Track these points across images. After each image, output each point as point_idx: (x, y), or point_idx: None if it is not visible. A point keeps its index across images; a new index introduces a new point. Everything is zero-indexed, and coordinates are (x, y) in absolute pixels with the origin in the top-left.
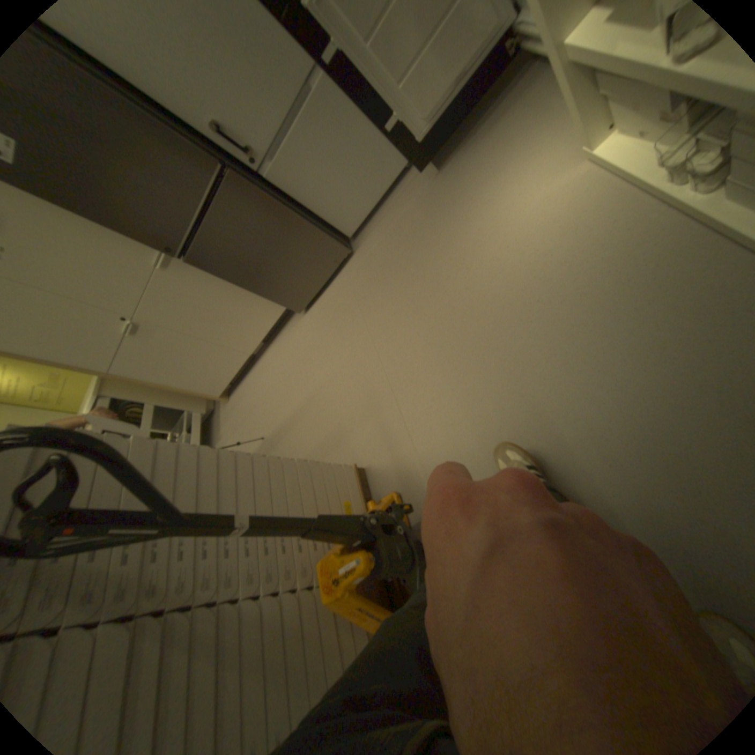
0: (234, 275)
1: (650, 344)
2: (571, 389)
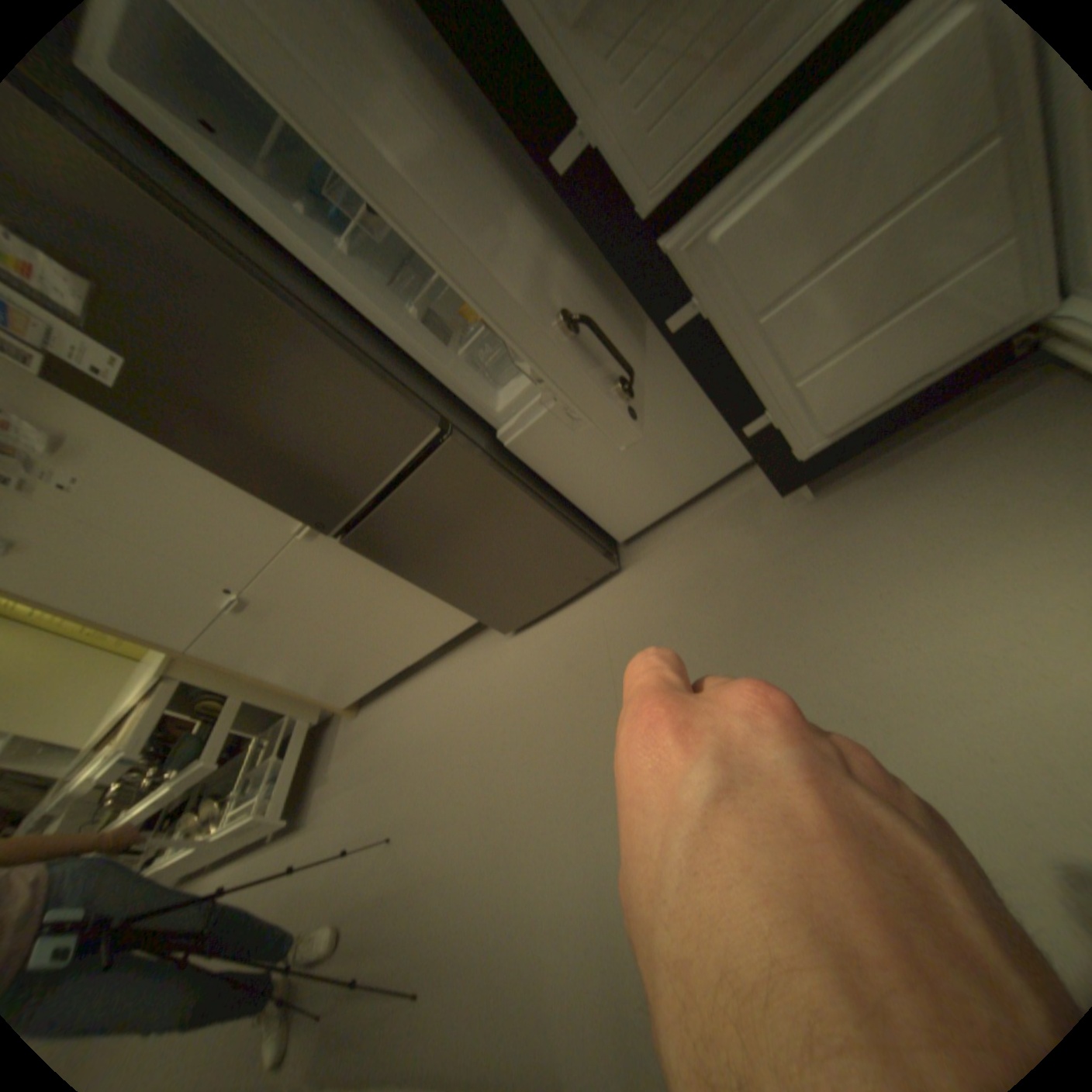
0: (415, 570)
1: None
2: None
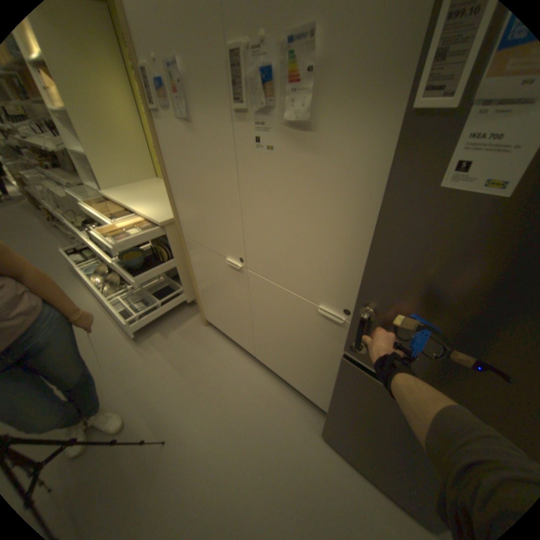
0: (345, 400)
1: None
2: None
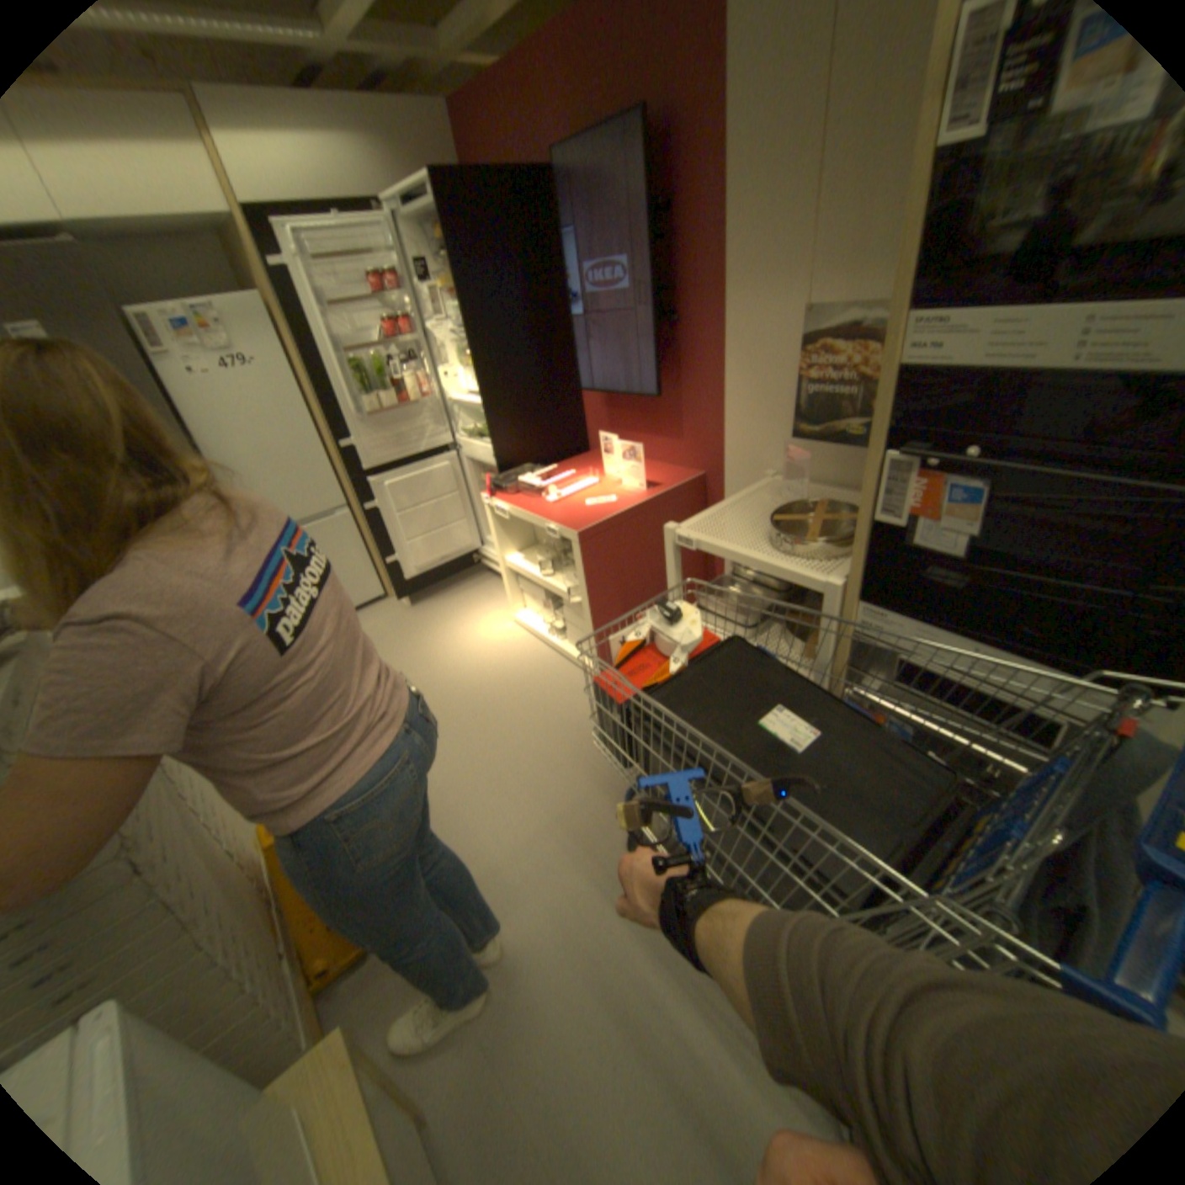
0: None
1: (538, 707)
2: (496, 733)
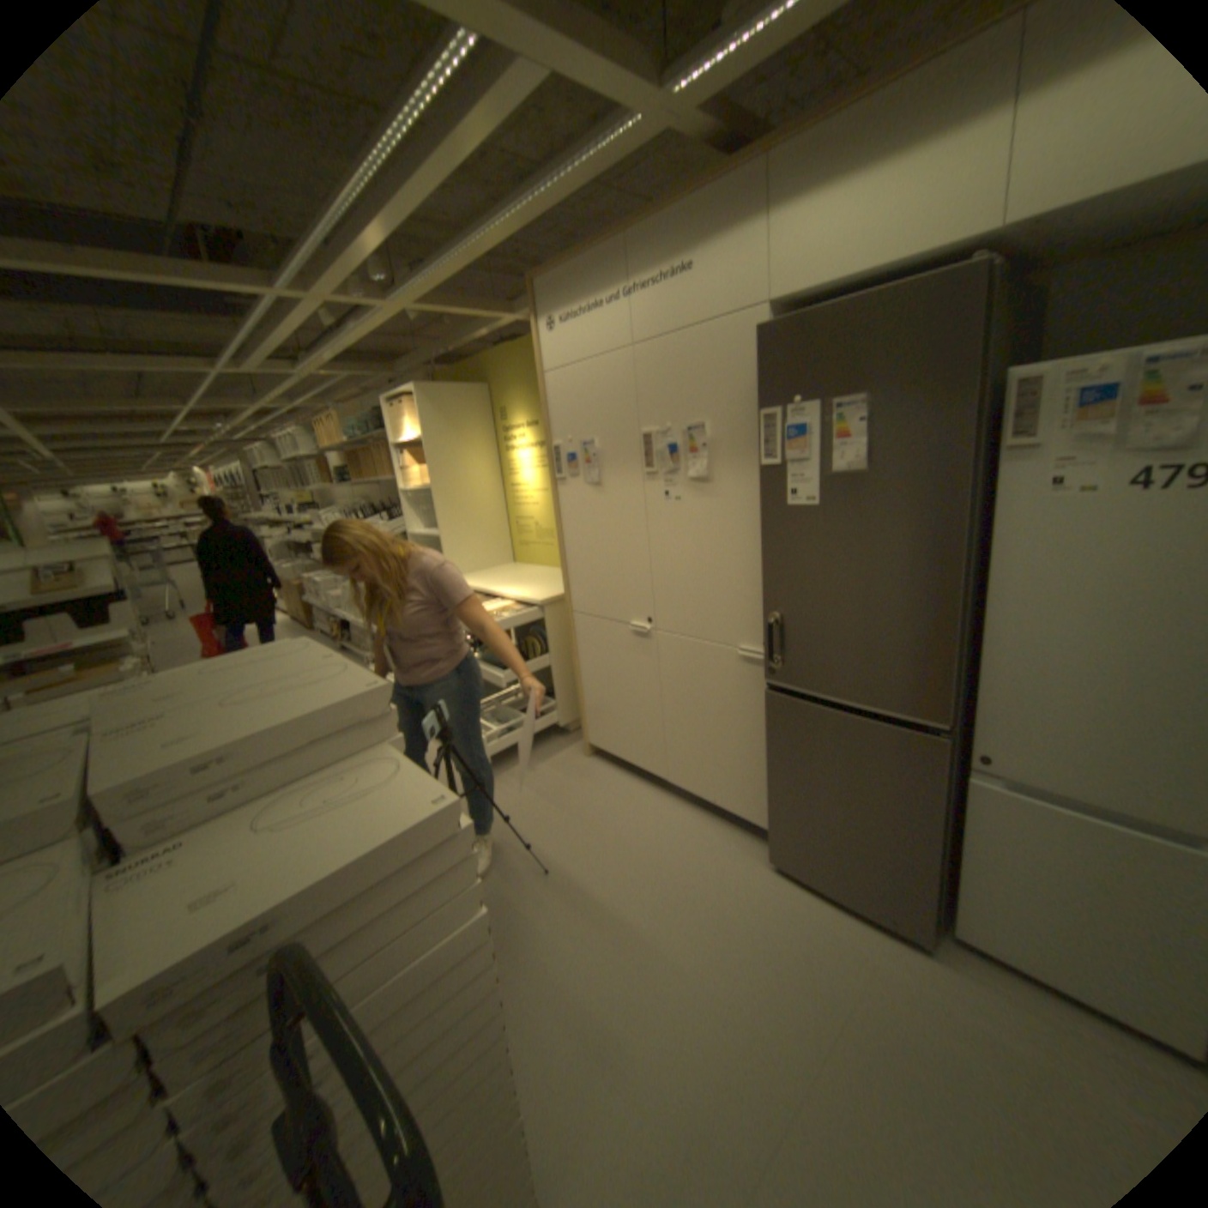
0: (780, 759)
1: None
2: None
